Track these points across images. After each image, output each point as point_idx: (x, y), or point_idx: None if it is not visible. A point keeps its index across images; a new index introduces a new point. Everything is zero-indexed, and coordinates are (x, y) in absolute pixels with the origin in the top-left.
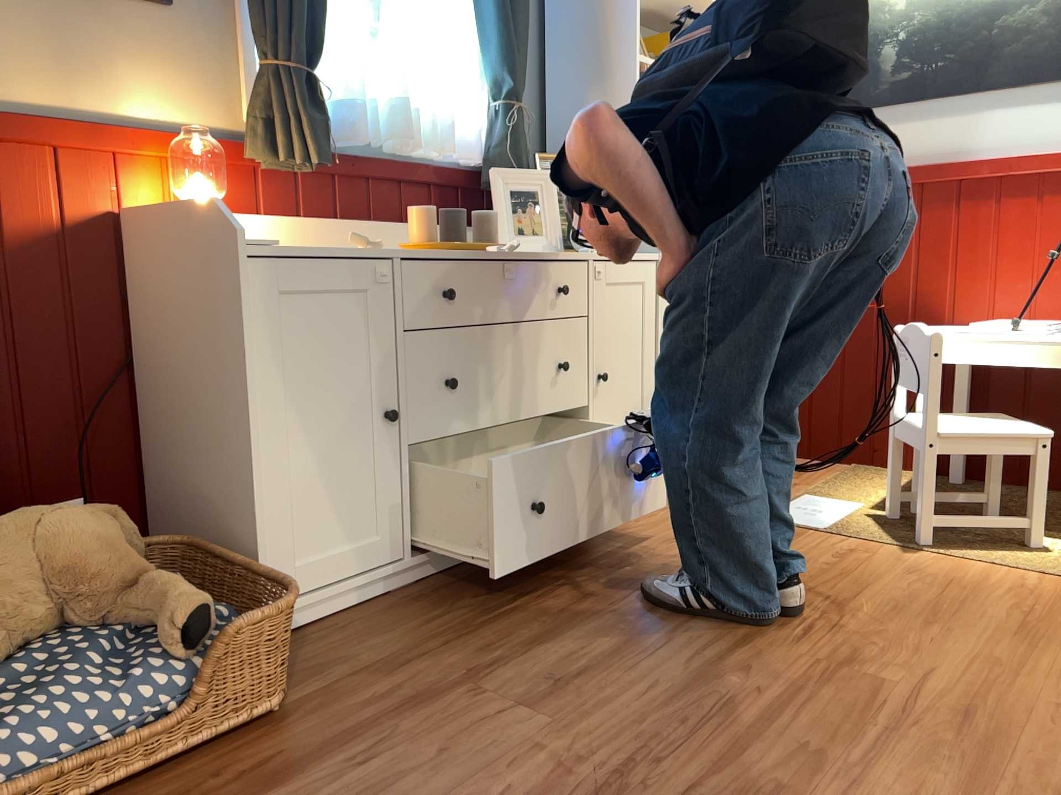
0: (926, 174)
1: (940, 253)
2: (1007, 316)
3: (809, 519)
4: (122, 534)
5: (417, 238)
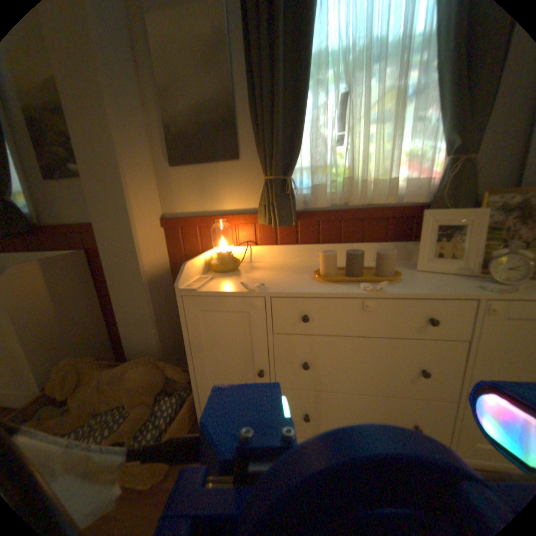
0: None
1: None
2: None
3: None
4: (158, 380)
5: (323, 270)
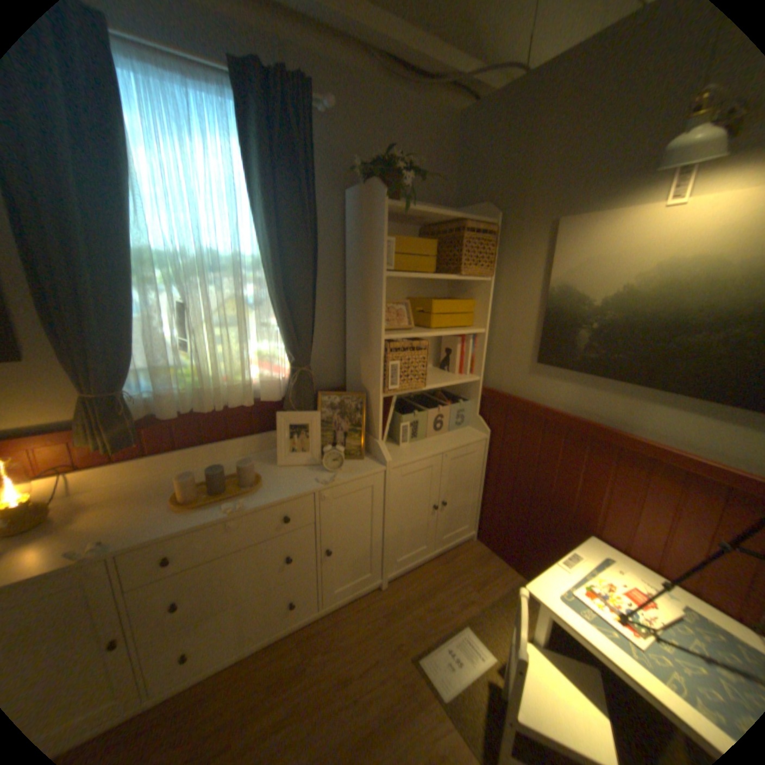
0: (599, 433)
1: (601, 489)
2: (644, 557)
3: (445, 682)
4: None
5: (179, 497)
